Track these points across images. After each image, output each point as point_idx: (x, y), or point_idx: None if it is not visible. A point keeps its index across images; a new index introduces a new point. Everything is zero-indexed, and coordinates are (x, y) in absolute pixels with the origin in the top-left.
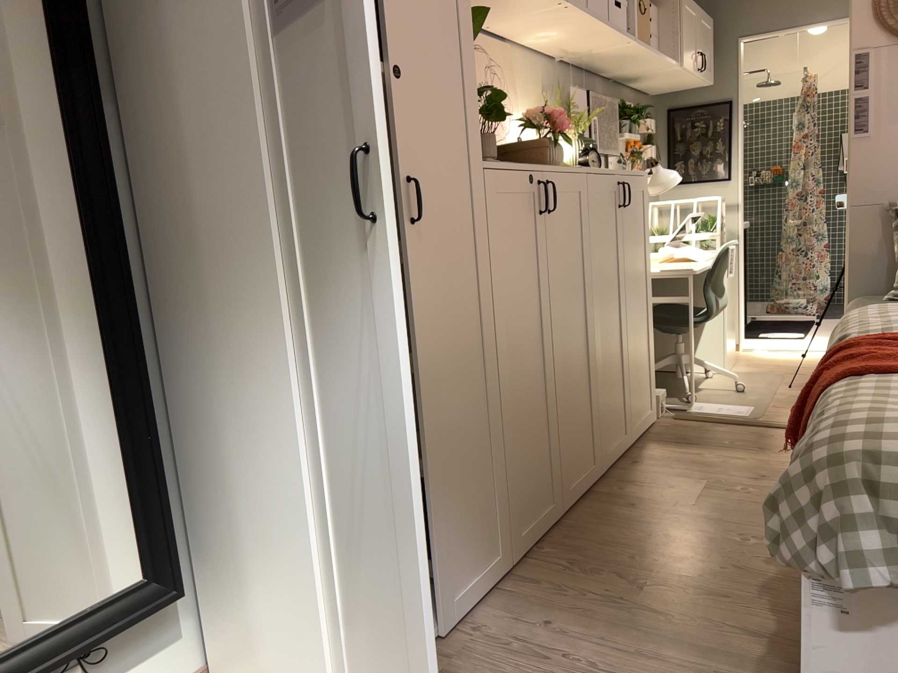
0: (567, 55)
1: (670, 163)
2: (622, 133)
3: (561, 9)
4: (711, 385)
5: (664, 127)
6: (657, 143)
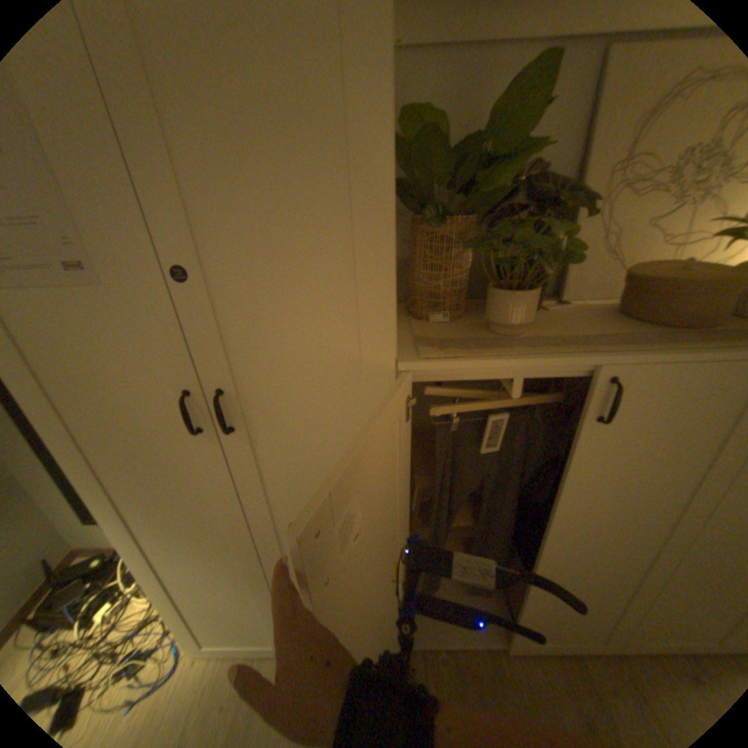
0: None
1: None
2: None
3: None
4: None
5: None
6: None
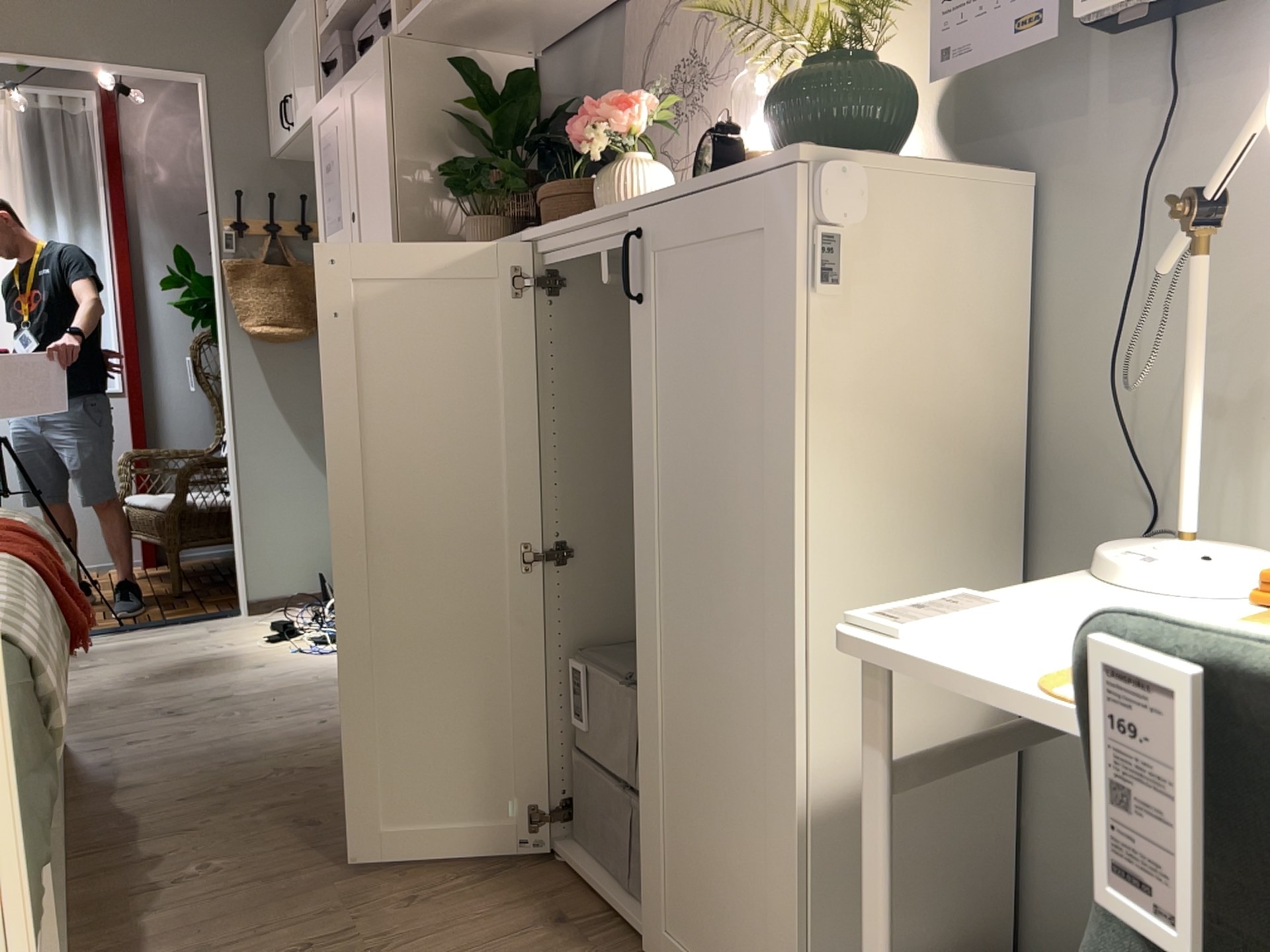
0: None
1: None
2: None
3: None
4: None
5: None
6: None
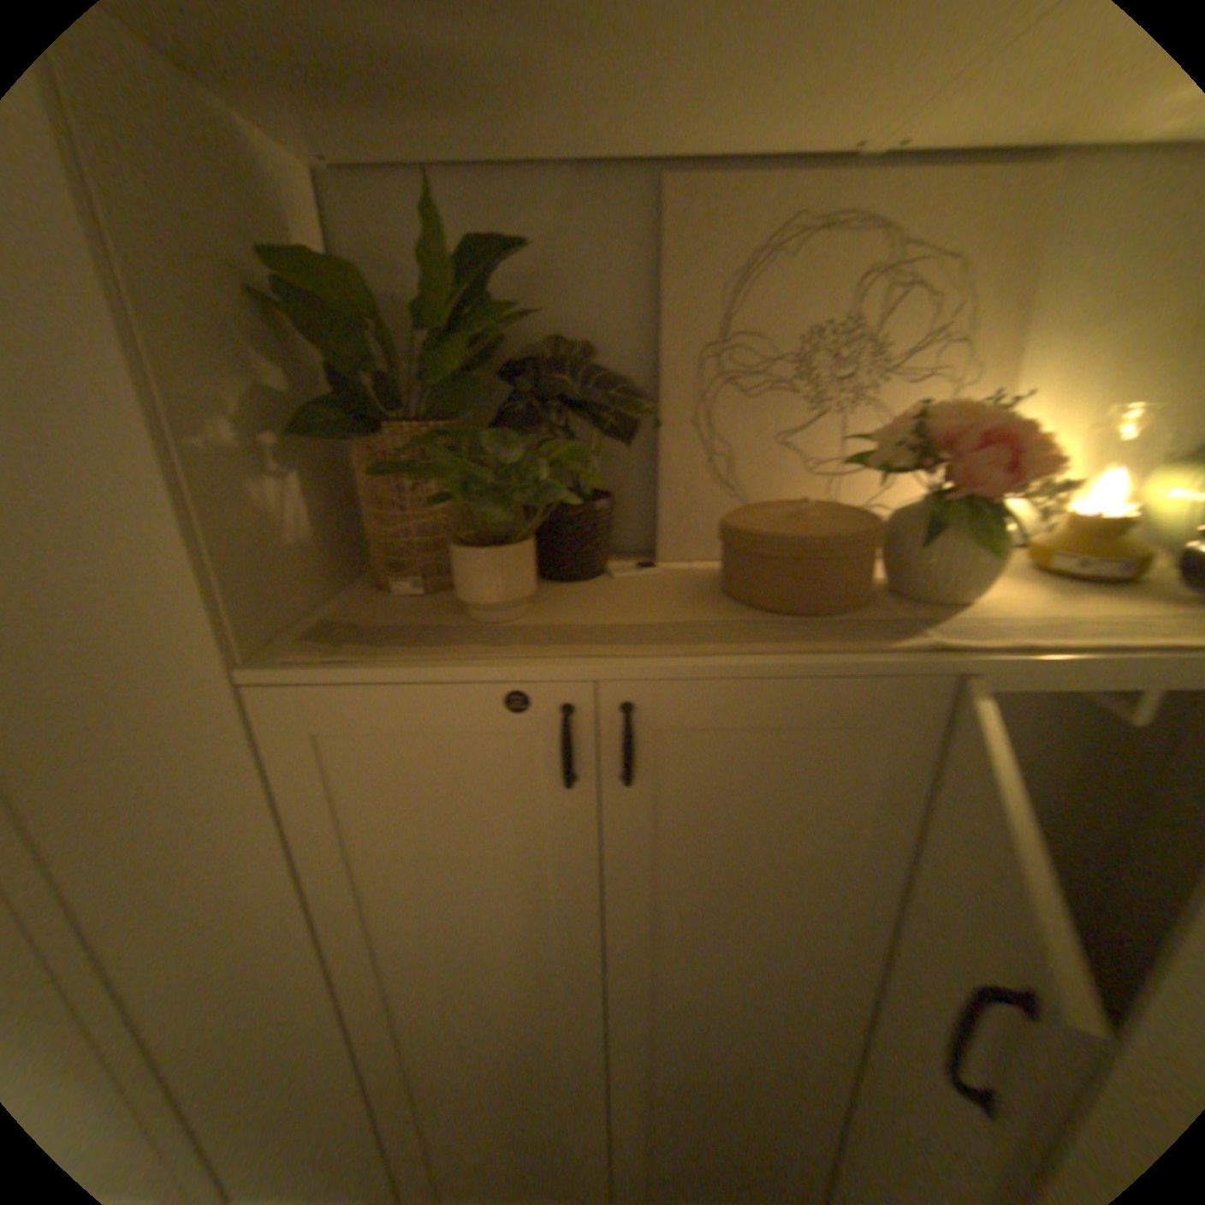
0: None
1: None
2: None
3: None
4: None
5: None
6: None
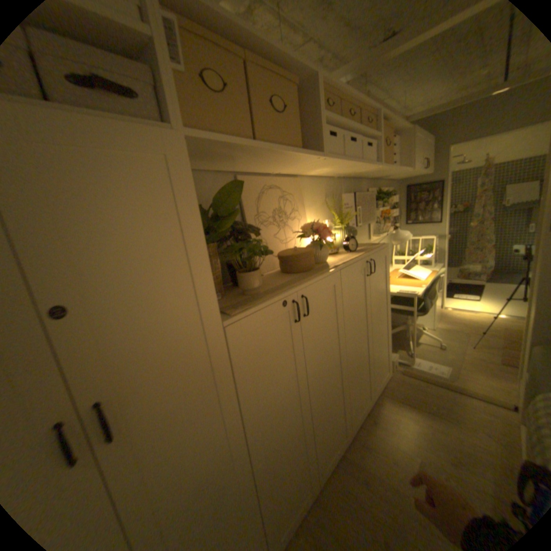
0: (341, 175)
1: (407, 213)
2: (379, 206)
3: (322, 160)
4: (425, 341)
5: (404, 195)
6: (400, 203)
